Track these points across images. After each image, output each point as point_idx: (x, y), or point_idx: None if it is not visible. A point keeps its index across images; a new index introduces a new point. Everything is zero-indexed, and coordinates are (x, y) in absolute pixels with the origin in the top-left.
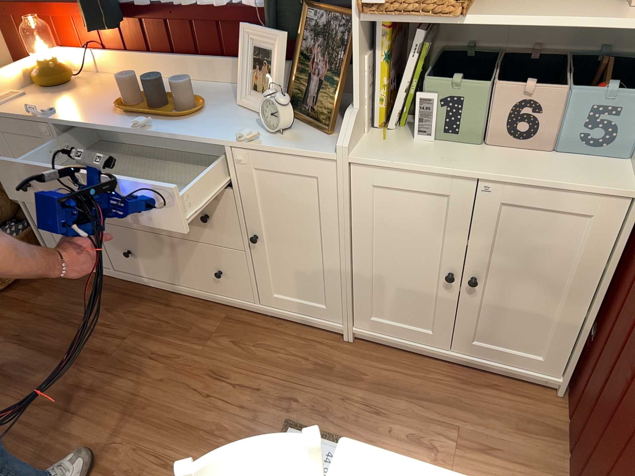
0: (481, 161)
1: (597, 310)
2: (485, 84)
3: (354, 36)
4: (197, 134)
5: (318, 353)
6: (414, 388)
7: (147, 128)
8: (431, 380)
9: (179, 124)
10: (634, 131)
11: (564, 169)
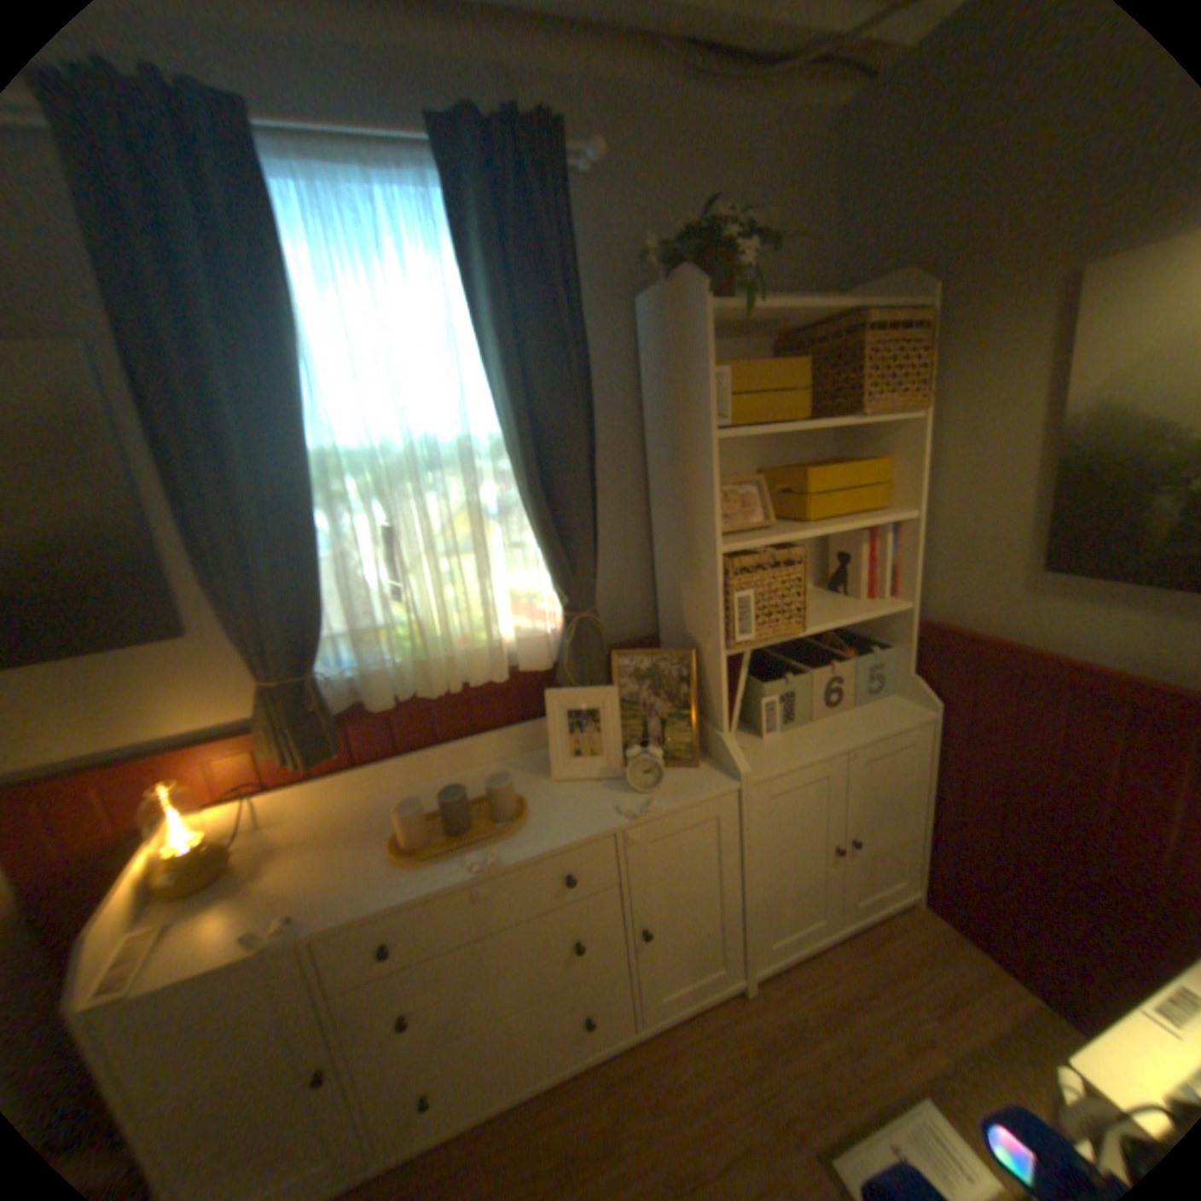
0: (831, 733)
1: (938, 815)
2: (800, 671)
3: (719, 665)
4: (559, 836)
5: (748, 1044)
6: (856, 1001)
7: (492, 865)
8: (854, 978)
9: (513, 837)
10: (899, 671)
11: (880, 714)
